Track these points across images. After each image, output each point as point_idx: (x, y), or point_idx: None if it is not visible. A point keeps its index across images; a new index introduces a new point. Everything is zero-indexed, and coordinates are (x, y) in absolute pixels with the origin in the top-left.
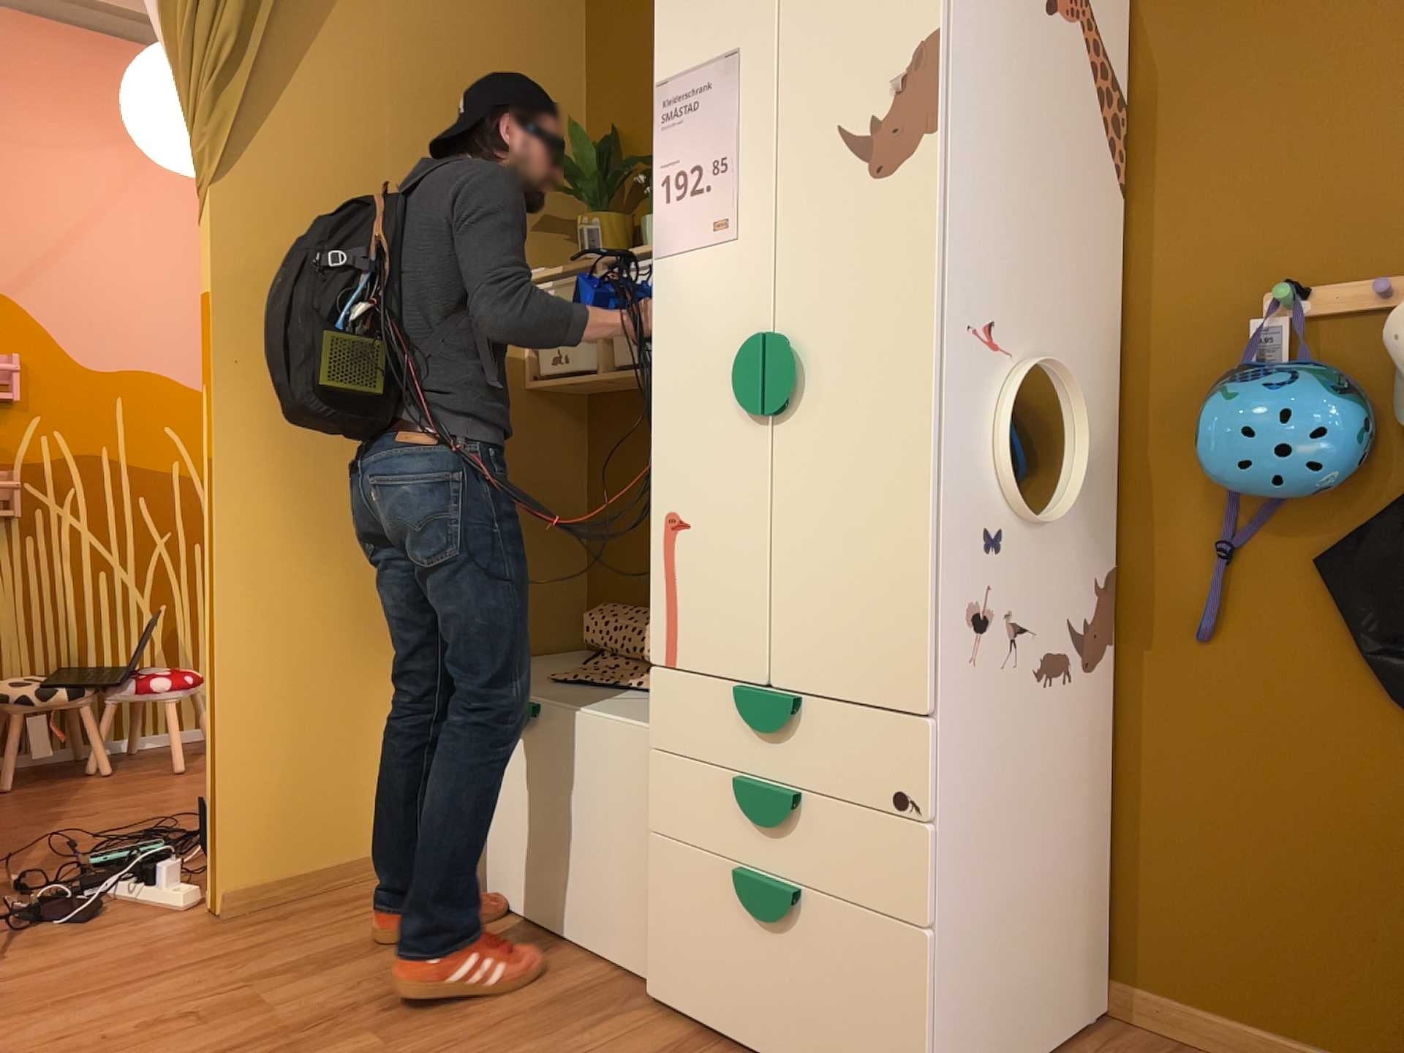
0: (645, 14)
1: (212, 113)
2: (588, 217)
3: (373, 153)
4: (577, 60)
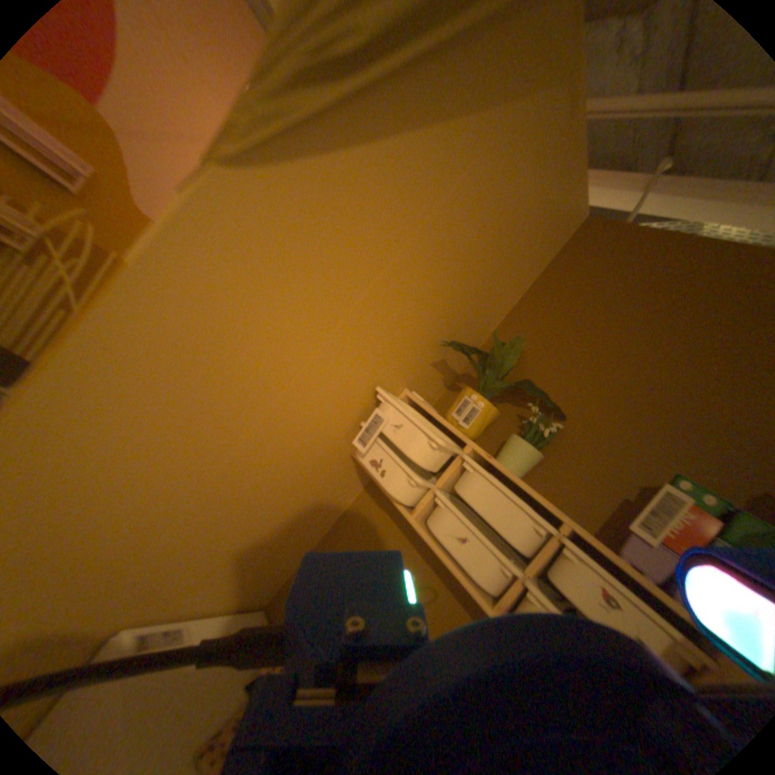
0: (600, 301)
1: (279, 101)
2: (478, 397)
3: (386, 254)
4: (527, 285)
